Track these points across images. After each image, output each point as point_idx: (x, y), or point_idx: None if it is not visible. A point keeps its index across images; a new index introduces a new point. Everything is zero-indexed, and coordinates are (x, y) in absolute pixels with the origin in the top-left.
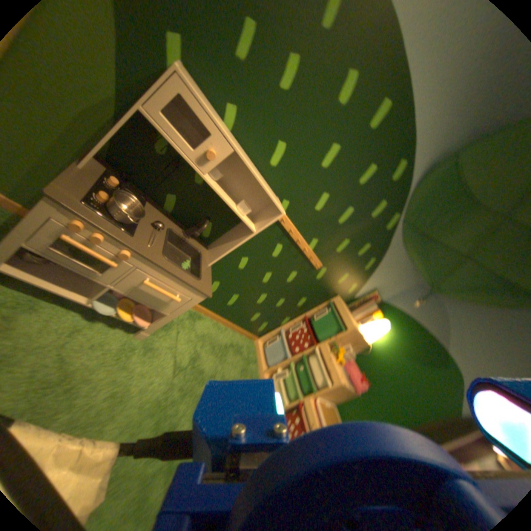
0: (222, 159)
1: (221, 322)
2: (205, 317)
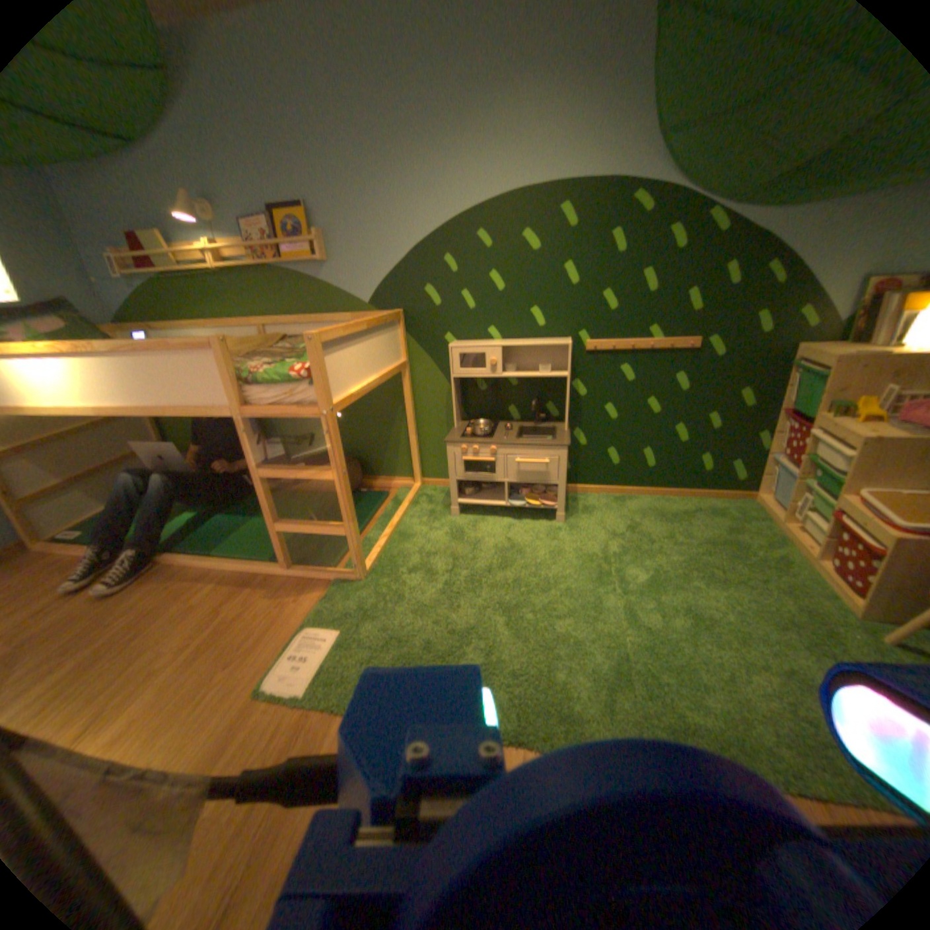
0: (499, 356)
1: (669, 493)
2: (639, 495)
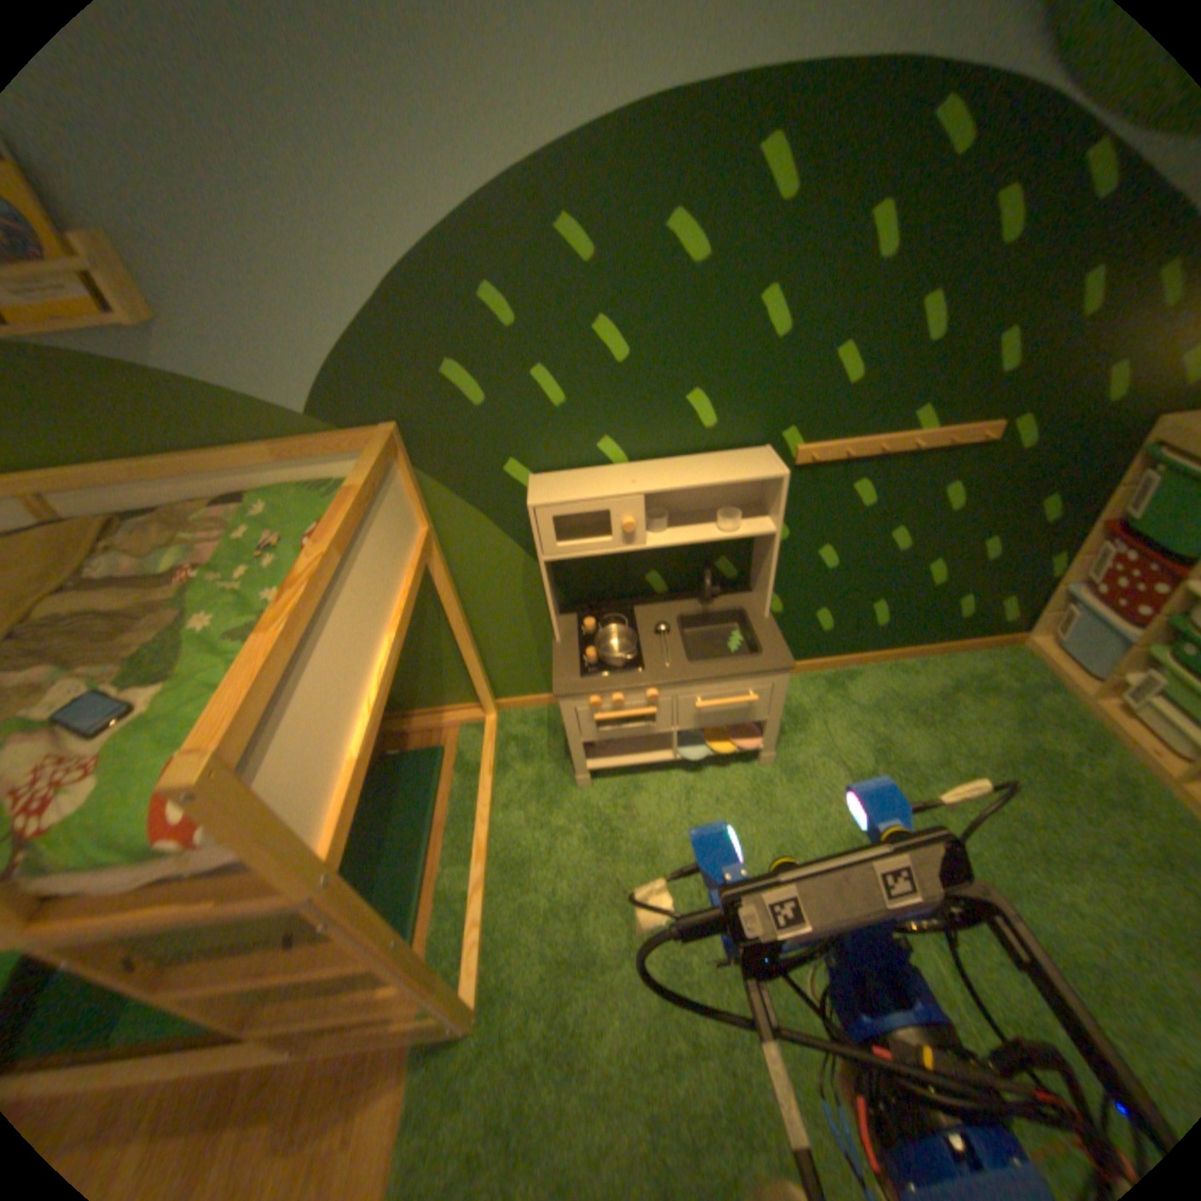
0: (644, 515)
1: (907, 660)
2: (864, 671)
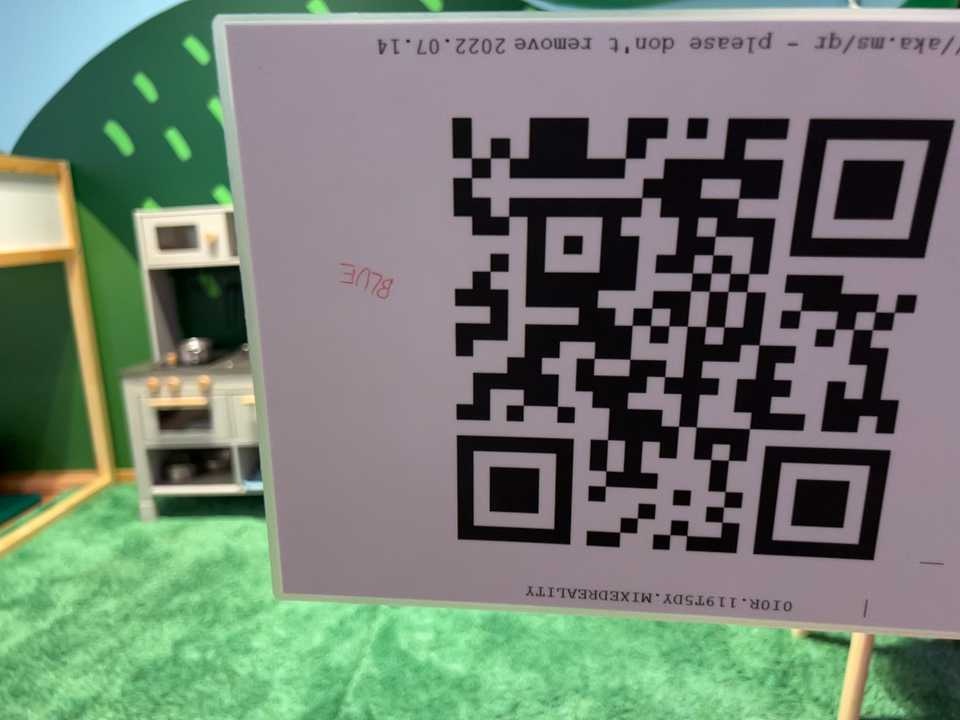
0: (223, 230)
1: None
2: None
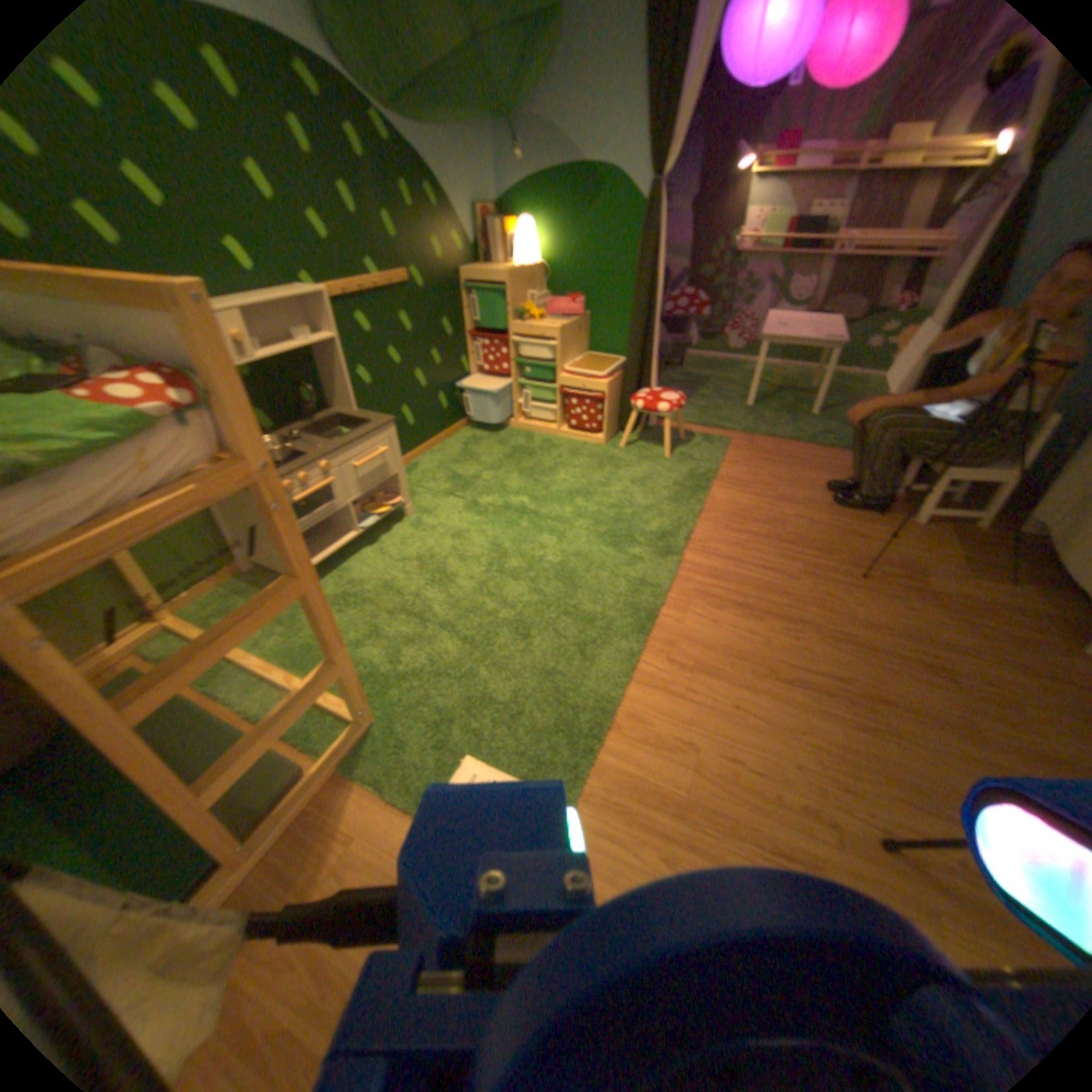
0: (238, 325)
1: (429, 445)
2: (414, 458)
